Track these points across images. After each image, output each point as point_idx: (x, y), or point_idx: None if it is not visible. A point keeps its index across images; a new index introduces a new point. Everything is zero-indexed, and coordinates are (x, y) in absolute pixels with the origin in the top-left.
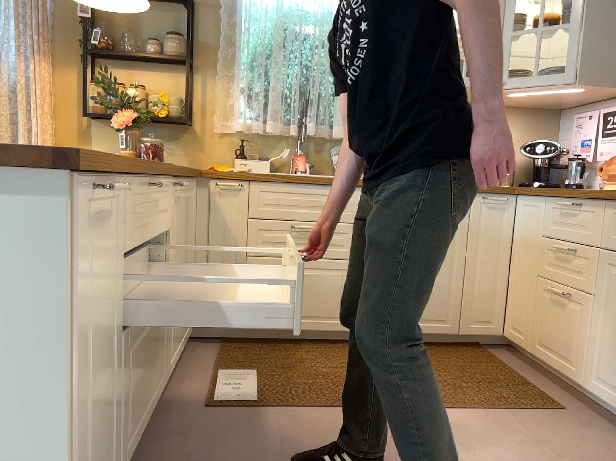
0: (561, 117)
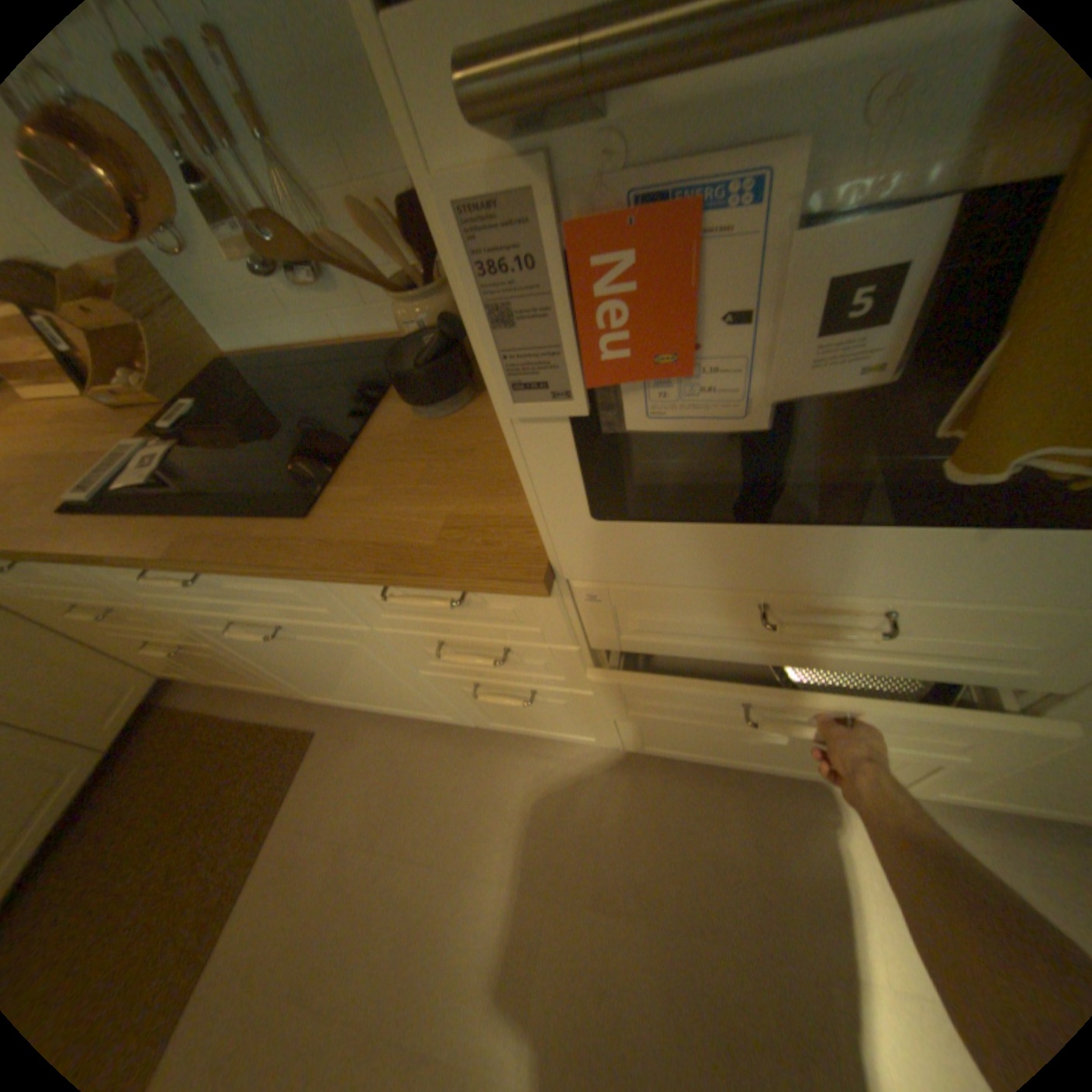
0: None
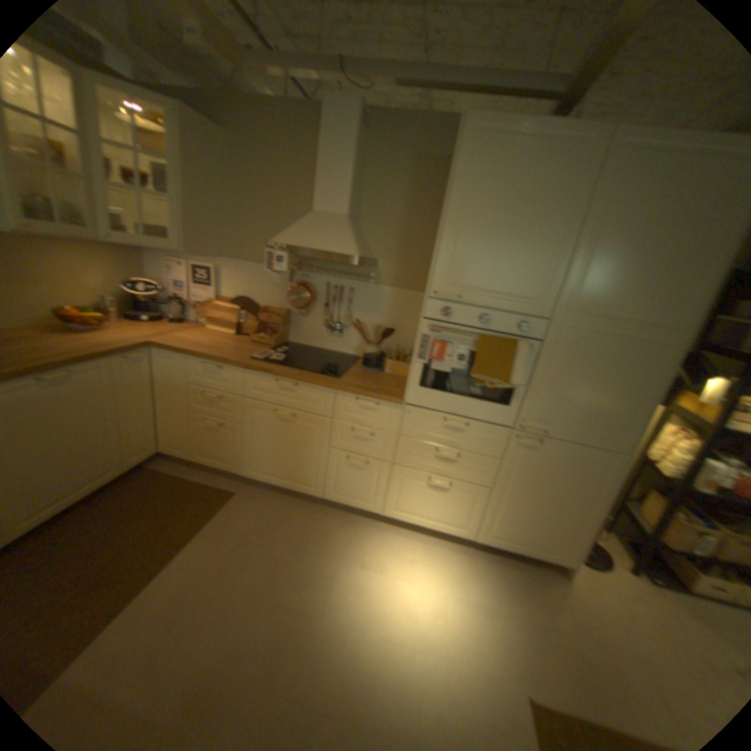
0: (139, 249)
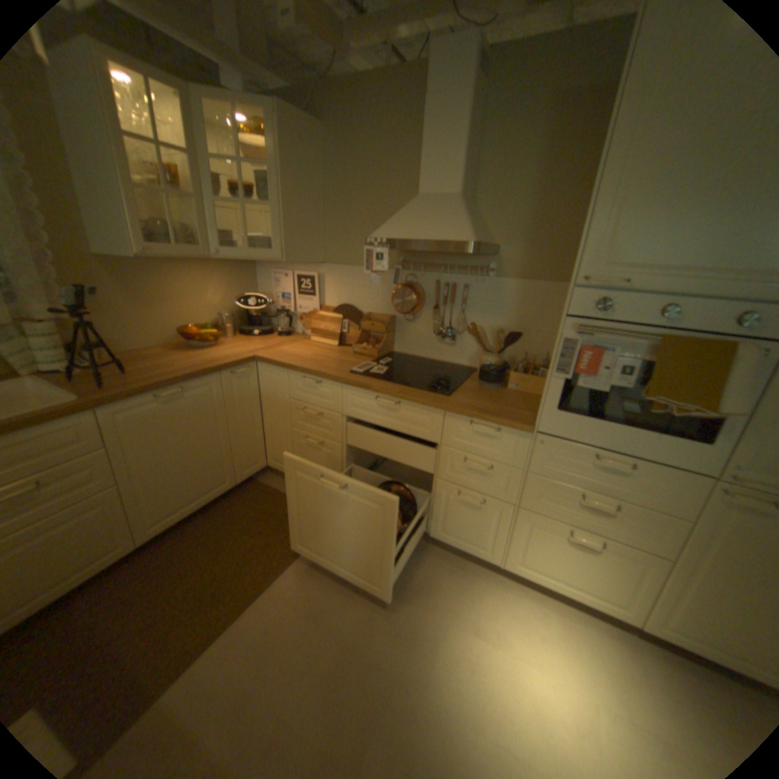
0: (255, 265)
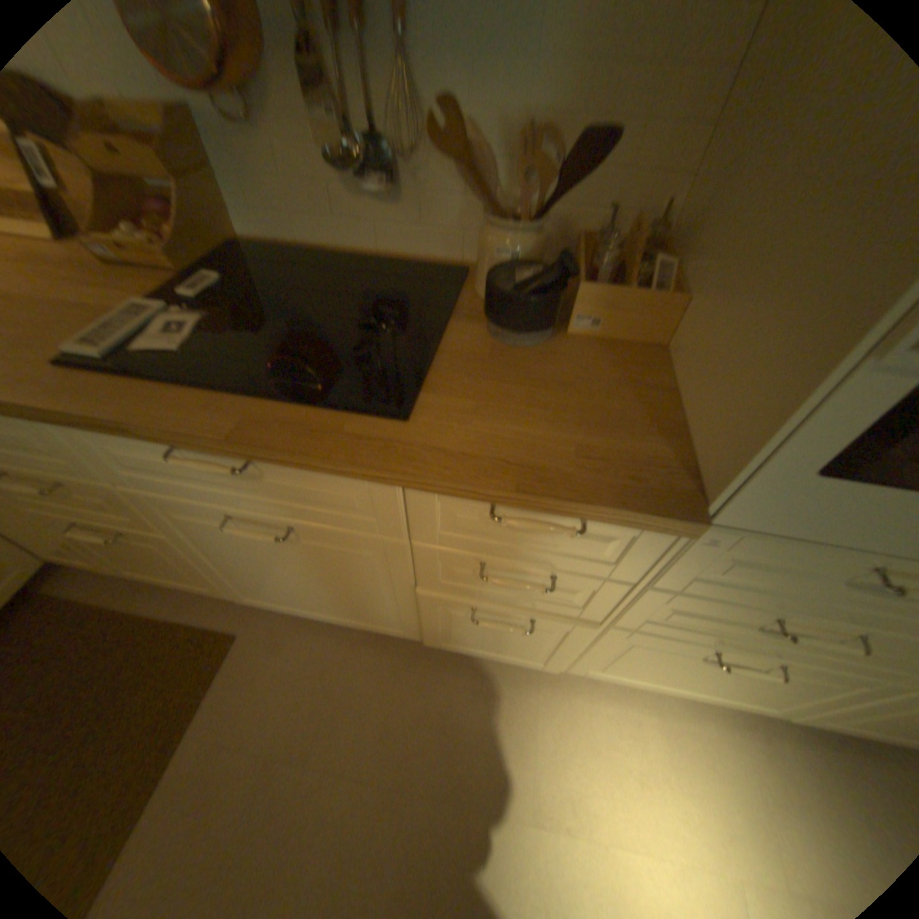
0: None
